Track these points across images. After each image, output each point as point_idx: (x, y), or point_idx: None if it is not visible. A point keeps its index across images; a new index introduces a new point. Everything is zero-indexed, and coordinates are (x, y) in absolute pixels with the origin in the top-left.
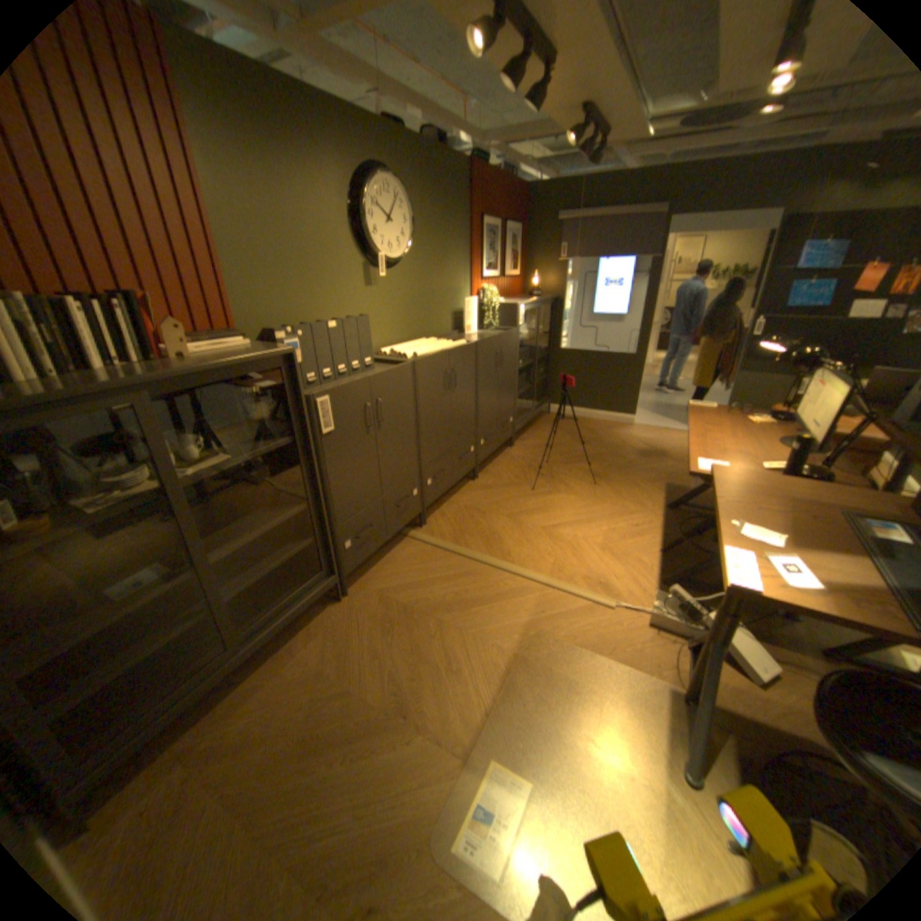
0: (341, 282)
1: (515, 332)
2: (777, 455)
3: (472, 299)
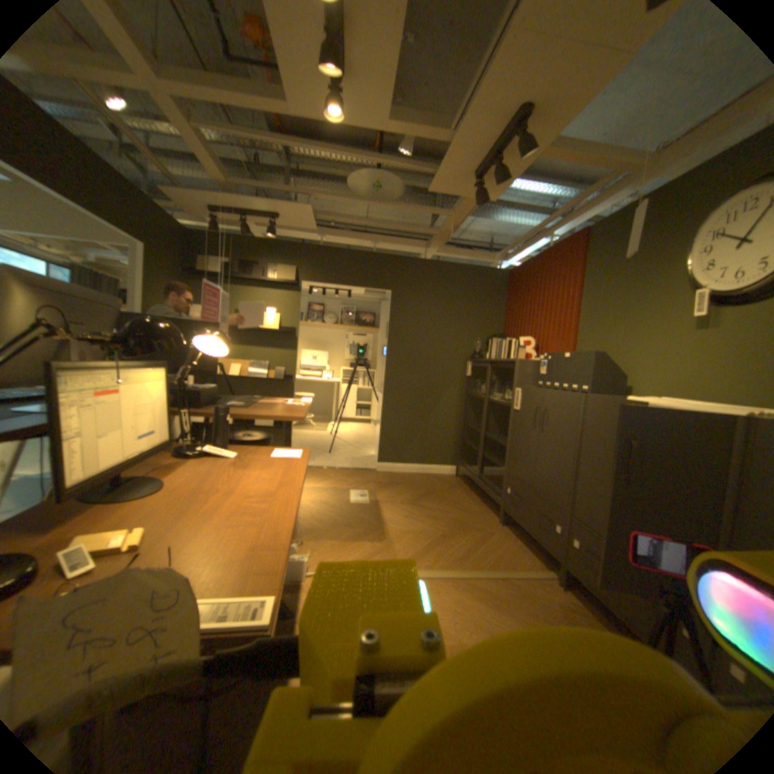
0: (660, 327)
1: None
2: (196, 468)
3: None
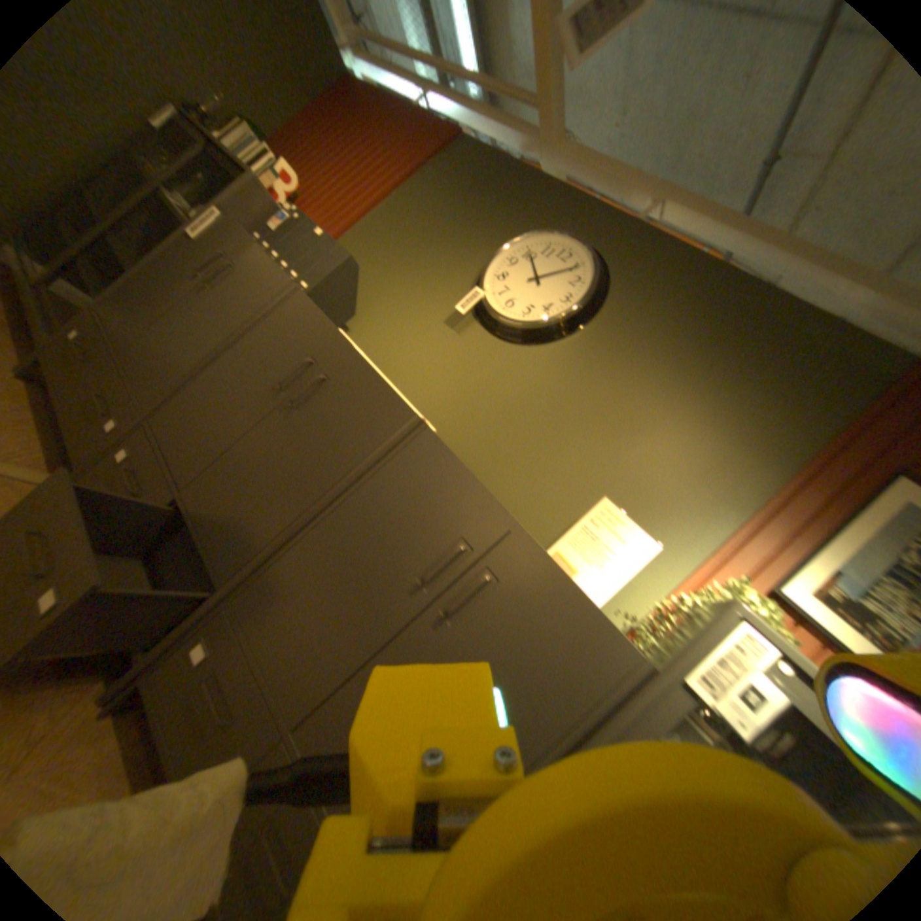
0: (422, 295)
1: (624, 650)
2: None
3: (634, 525)
